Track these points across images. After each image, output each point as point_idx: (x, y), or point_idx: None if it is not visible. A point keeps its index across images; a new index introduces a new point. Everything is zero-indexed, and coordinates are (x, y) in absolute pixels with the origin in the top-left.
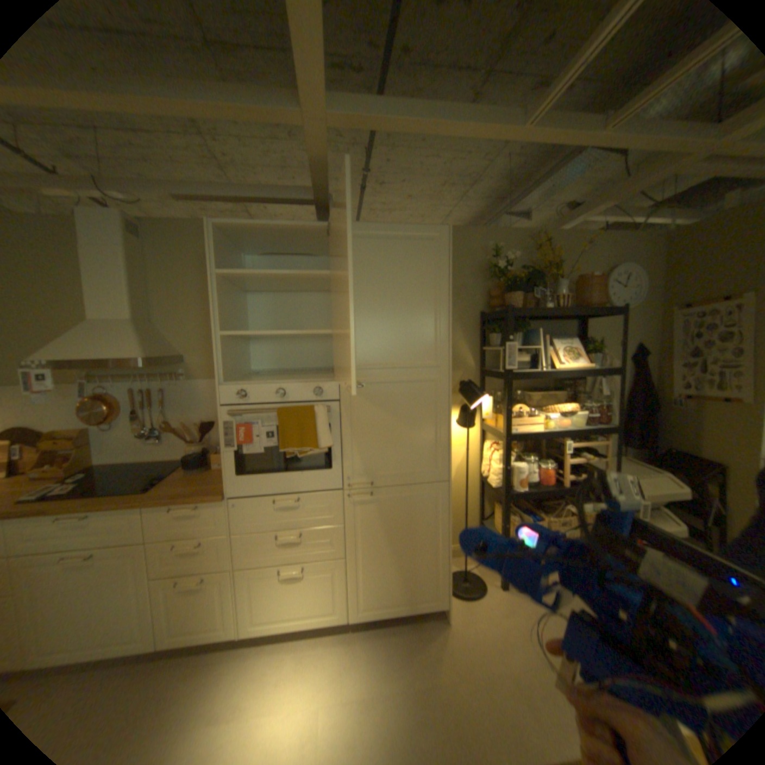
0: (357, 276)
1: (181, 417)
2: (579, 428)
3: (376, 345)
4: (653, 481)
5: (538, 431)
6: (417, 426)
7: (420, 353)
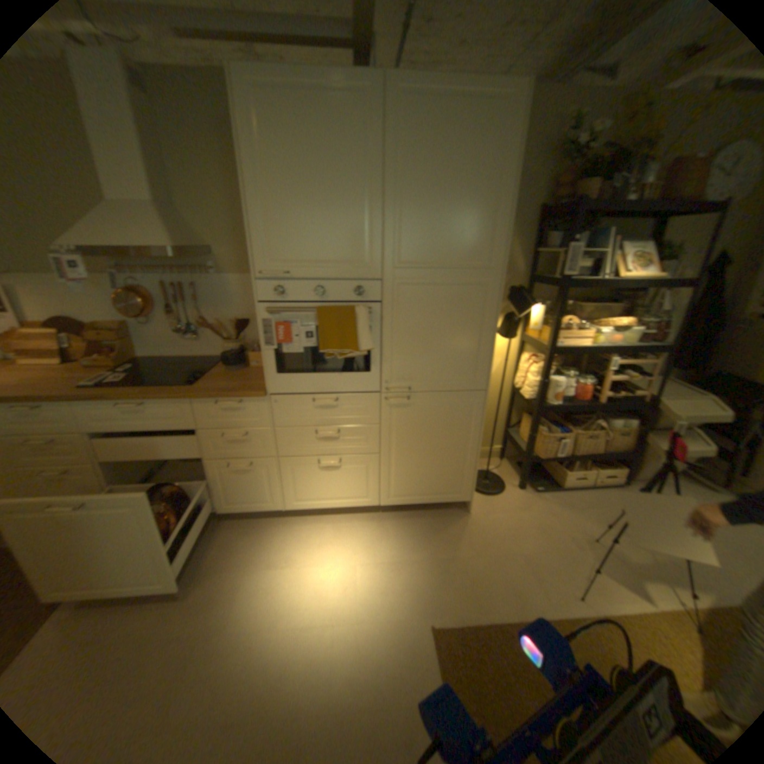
0: (411, 150)
1: (217, 313)
2: (631, 344)
3: (427, 239)
4: (695, 403)
5: (586, 345)
6: (462, 333)
7: (475, 251)
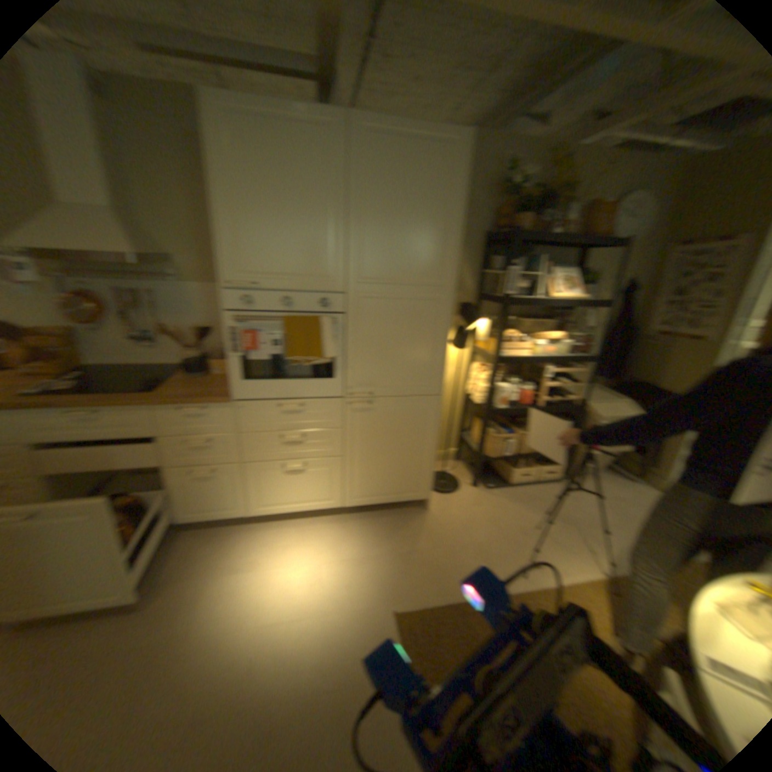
0: (373, 180)
1: (180, 321)
2: (563, 355)
3: (388, 259)
4: (615, 405)
5: (527, 356)
6: (420, 343)
7: (430, 271)
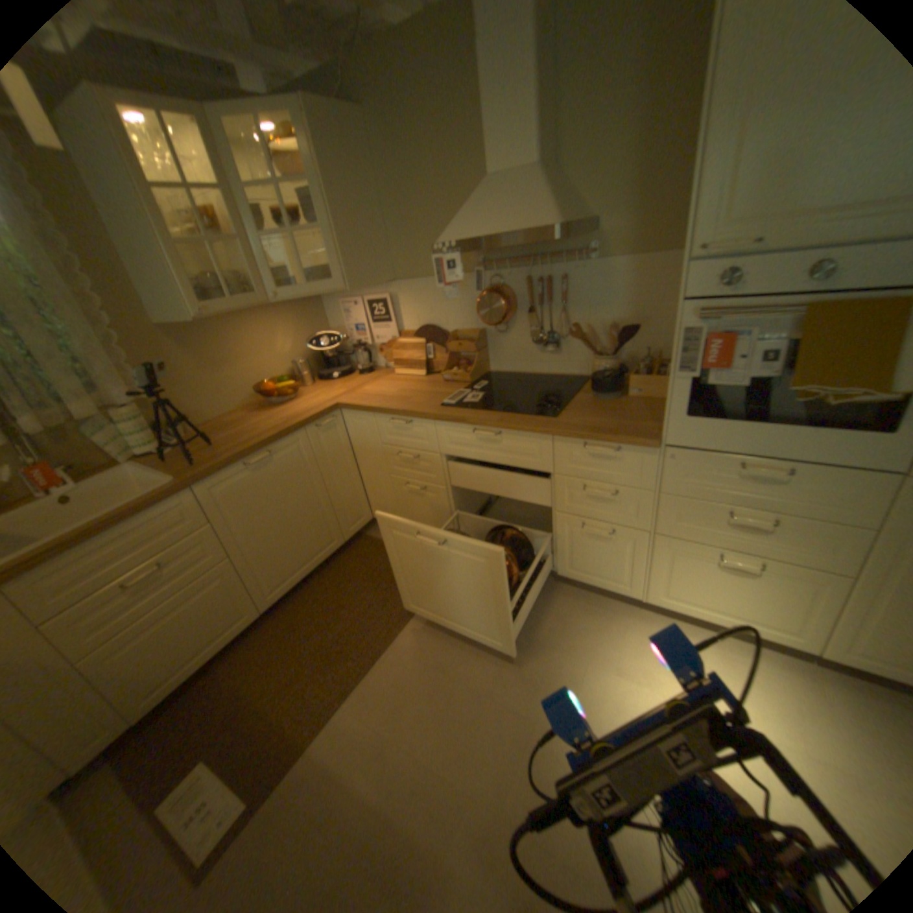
0: None
1: (586, 316)
2: None
3: None
4: None
5: None
6: None
7: None
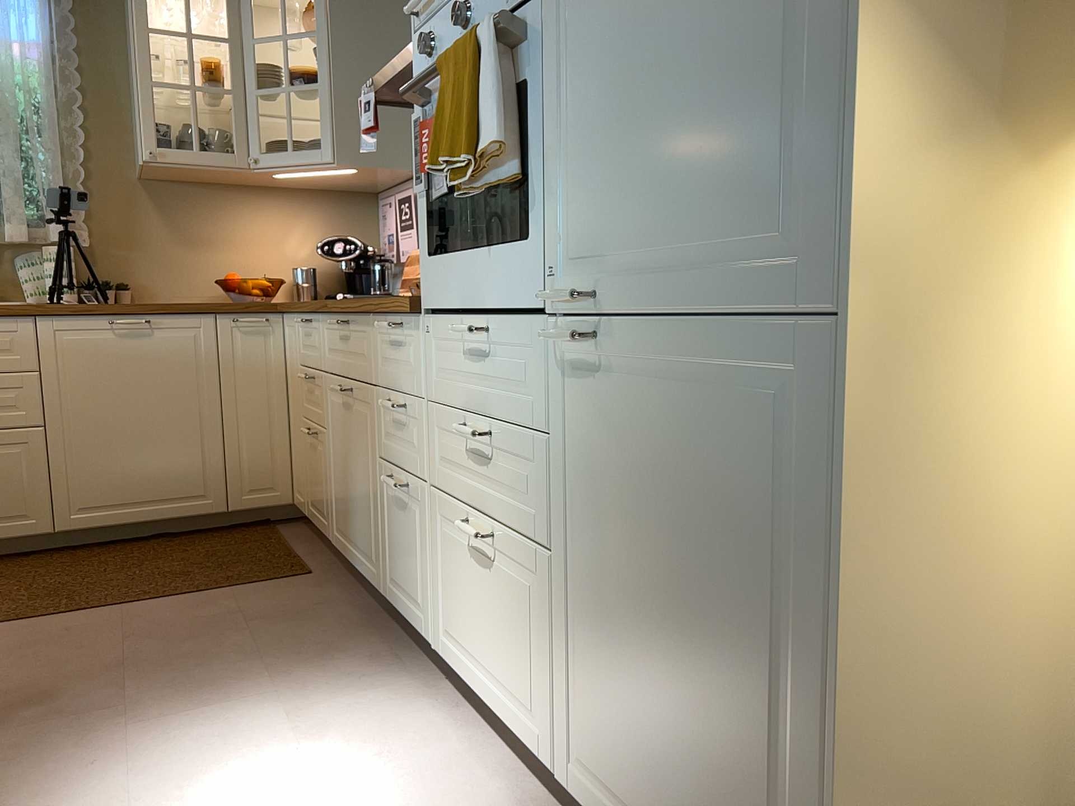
0: None
1: None
2: None
3: None
4: None
5: None
6: (741, 7)
7: None
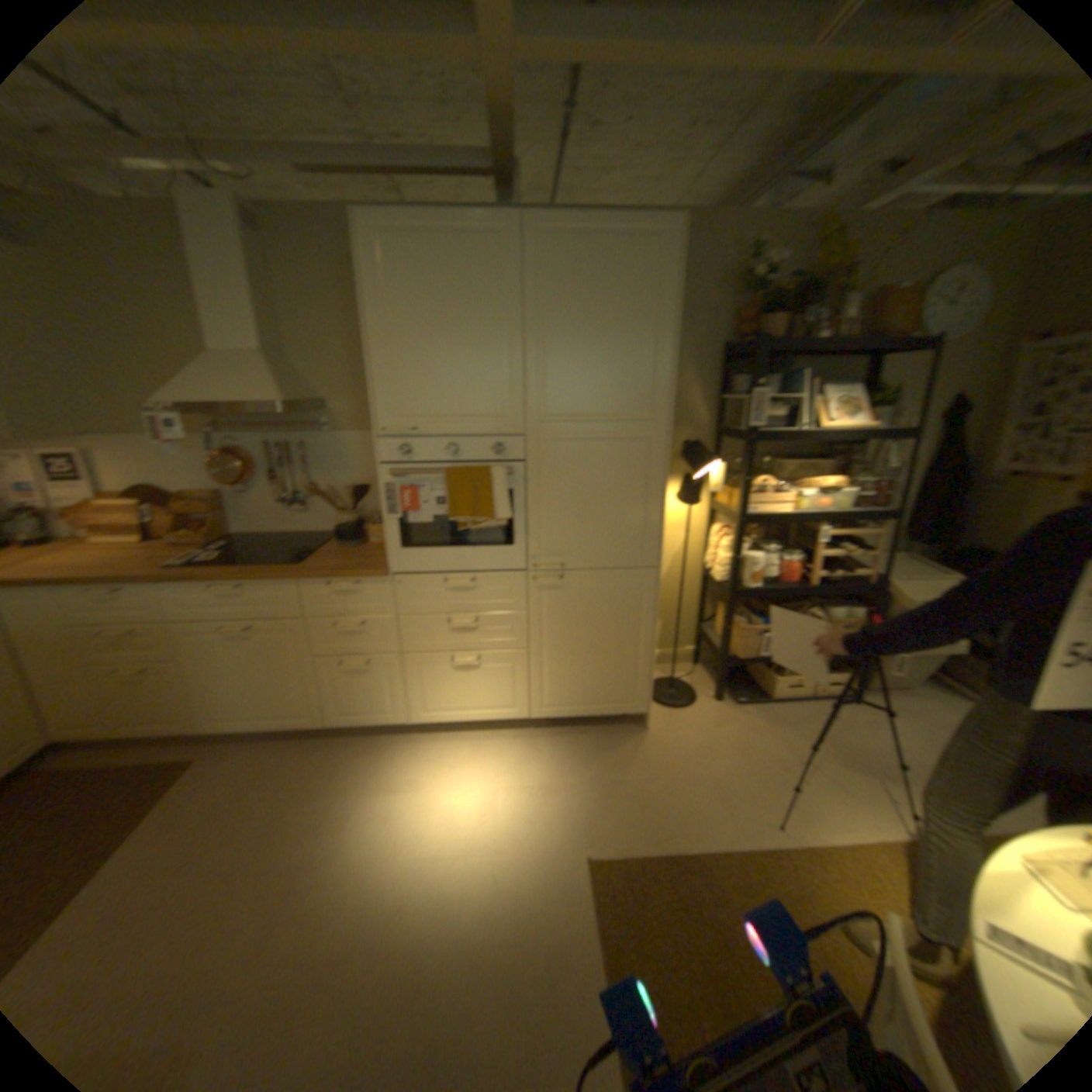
0: (555, 291)
1: (331, 478)
2: (844, 510)
3: (577, 388)
4: (936, 584)
5: (787, 512)
6: (624, 497)
7: (634, 401)
